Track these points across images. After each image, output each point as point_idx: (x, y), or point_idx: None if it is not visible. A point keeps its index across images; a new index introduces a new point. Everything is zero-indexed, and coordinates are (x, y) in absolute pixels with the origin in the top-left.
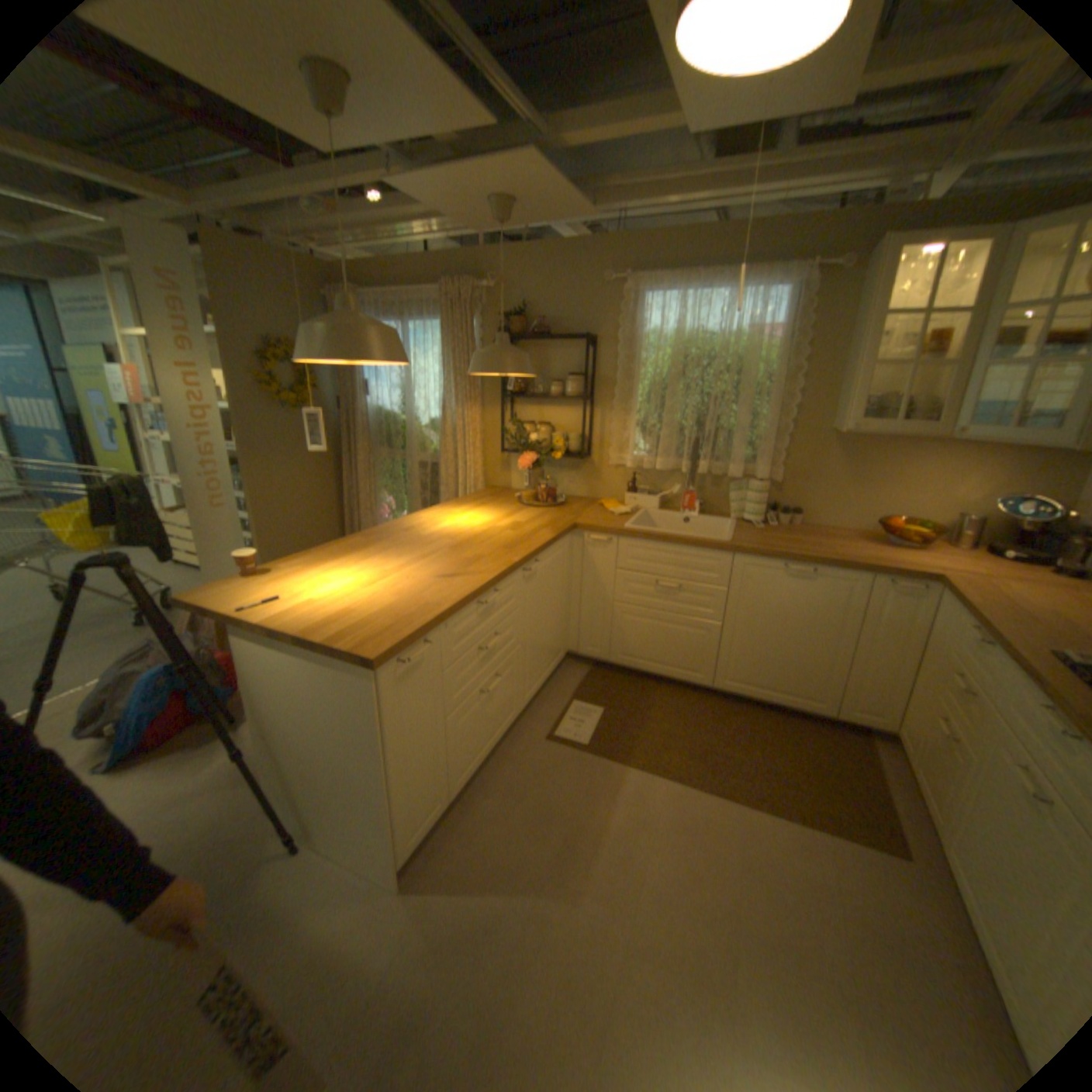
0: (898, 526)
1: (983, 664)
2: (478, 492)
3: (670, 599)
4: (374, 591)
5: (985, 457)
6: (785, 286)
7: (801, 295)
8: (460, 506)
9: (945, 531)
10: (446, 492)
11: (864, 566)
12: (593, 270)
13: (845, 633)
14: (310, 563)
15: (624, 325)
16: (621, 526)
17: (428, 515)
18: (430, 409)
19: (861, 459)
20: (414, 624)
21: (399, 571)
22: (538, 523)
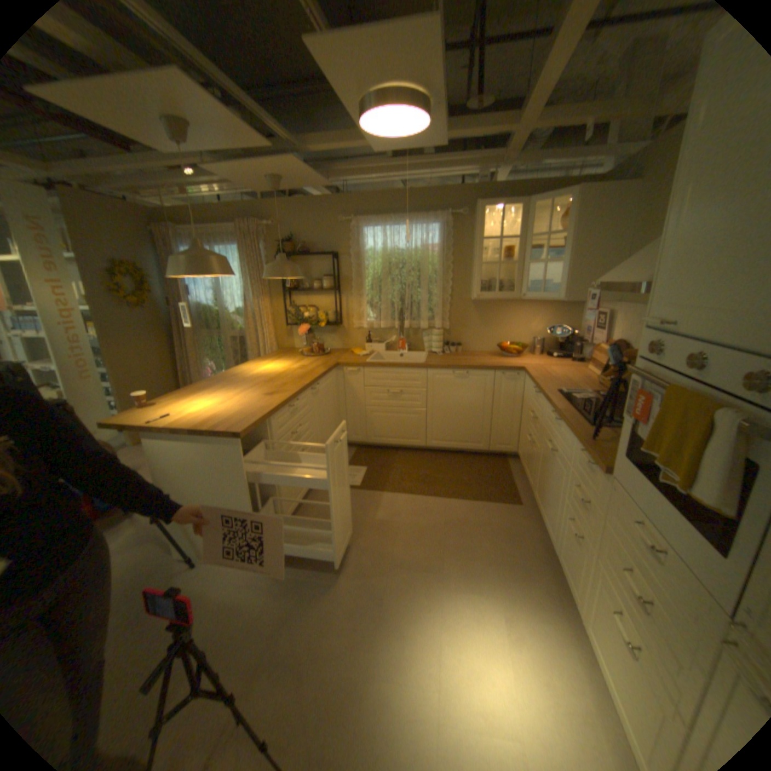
0: (505, 346)
1: (537, 403)
2: (273, 352)
3: (396, 400)
4: (227, 406)
5: (539, 308)
6: (436, 225)
7: (444, 229)
8: (264, 360)
9: (527, 347)
10: (252, 354)
11: (488, 367)
12: (331, 215)
13: (485, 404)
14: (179, 398)
15: (353, 247)
16: (364, 362)
17: (245, 367)
18: (235, 302)
19: (485, 314)
20: (257, 416)
21: (239, 396)
22: (316, 365)
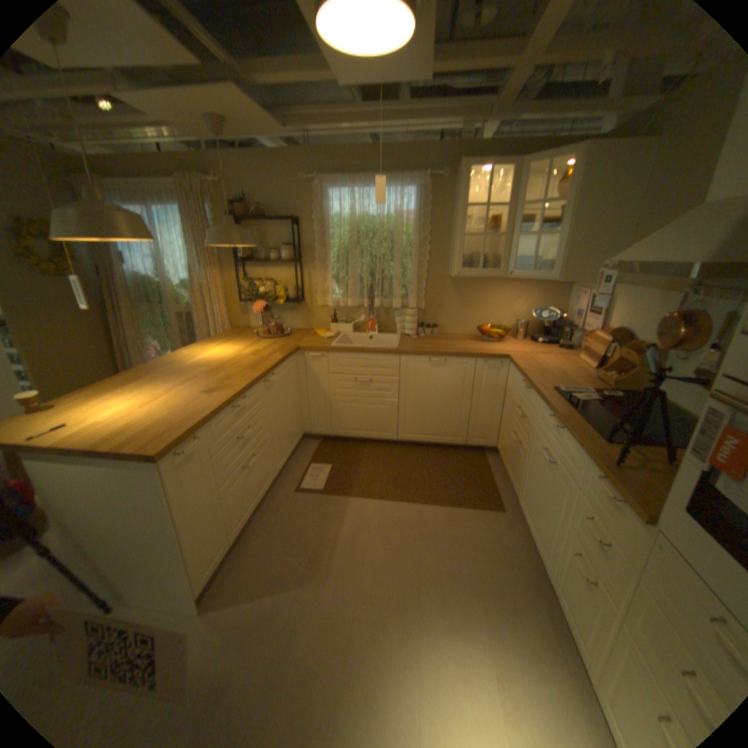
0: (486, 330)
1: (527, 399)
2: (226, 330)
3: (366, 388)
4: (149, 408)
5: (524, 287)
6: (413, 187)
7: (422, 193)
8: (213, 341)
9: (510, 330)
10: (201, 332)
11: (470, 354)
12: (290, 171)
13: (464, 394)
14: (91, 395)
15: (316, 210)
16: (329, 345)
17: (188, 350)
18: (179, 272)
19: (465, 292)
20: (184, 426)
21: (169, 392)
22: (272, 348)
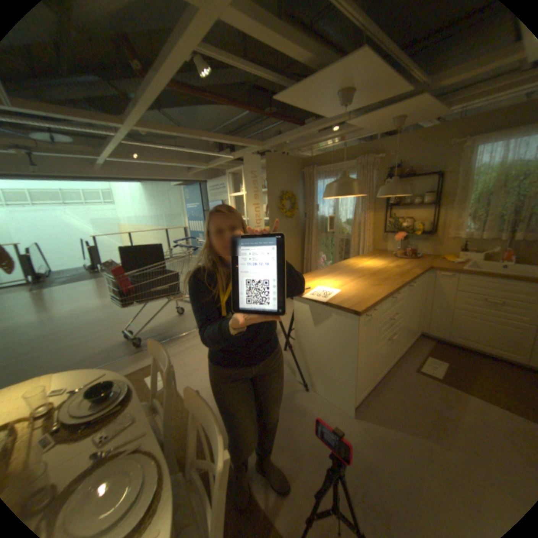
0: None
1: None
2: (370, 251)
3: (496, 309)
4: (346, 288)
5: None
6: None
7: None
8: (365, 257)
9: None
10: (353, 252)
11: None
12: (443, 139)
13: None
14: (313, 277)
15: (462, 164)
16: (461, 268)
17: (352, 260)
18: (346, 214)
19: None
20: (371, 301)
21: (352, 282)
22: (410, 265)
